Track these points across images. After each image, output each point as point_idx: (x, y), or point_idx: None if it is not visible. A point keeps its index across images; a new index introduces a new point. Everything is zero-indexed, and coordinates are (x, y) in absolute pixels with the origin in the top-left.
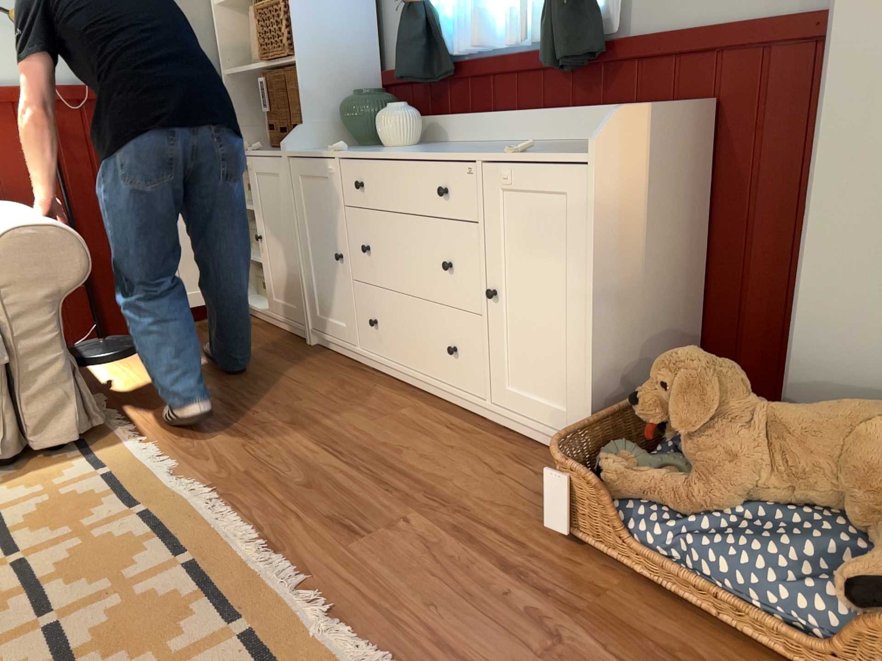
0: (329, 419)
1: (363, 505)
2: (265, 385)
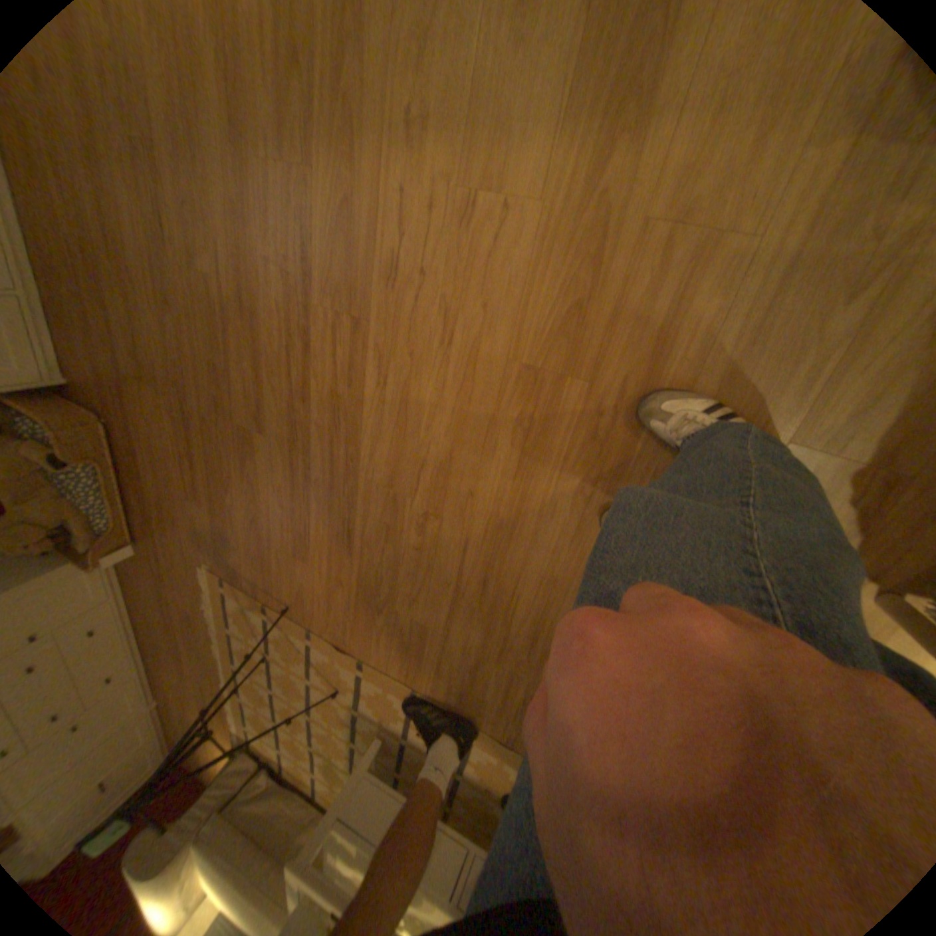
0: (163, 661)
1: (172, 621)
2: (175, 702)
